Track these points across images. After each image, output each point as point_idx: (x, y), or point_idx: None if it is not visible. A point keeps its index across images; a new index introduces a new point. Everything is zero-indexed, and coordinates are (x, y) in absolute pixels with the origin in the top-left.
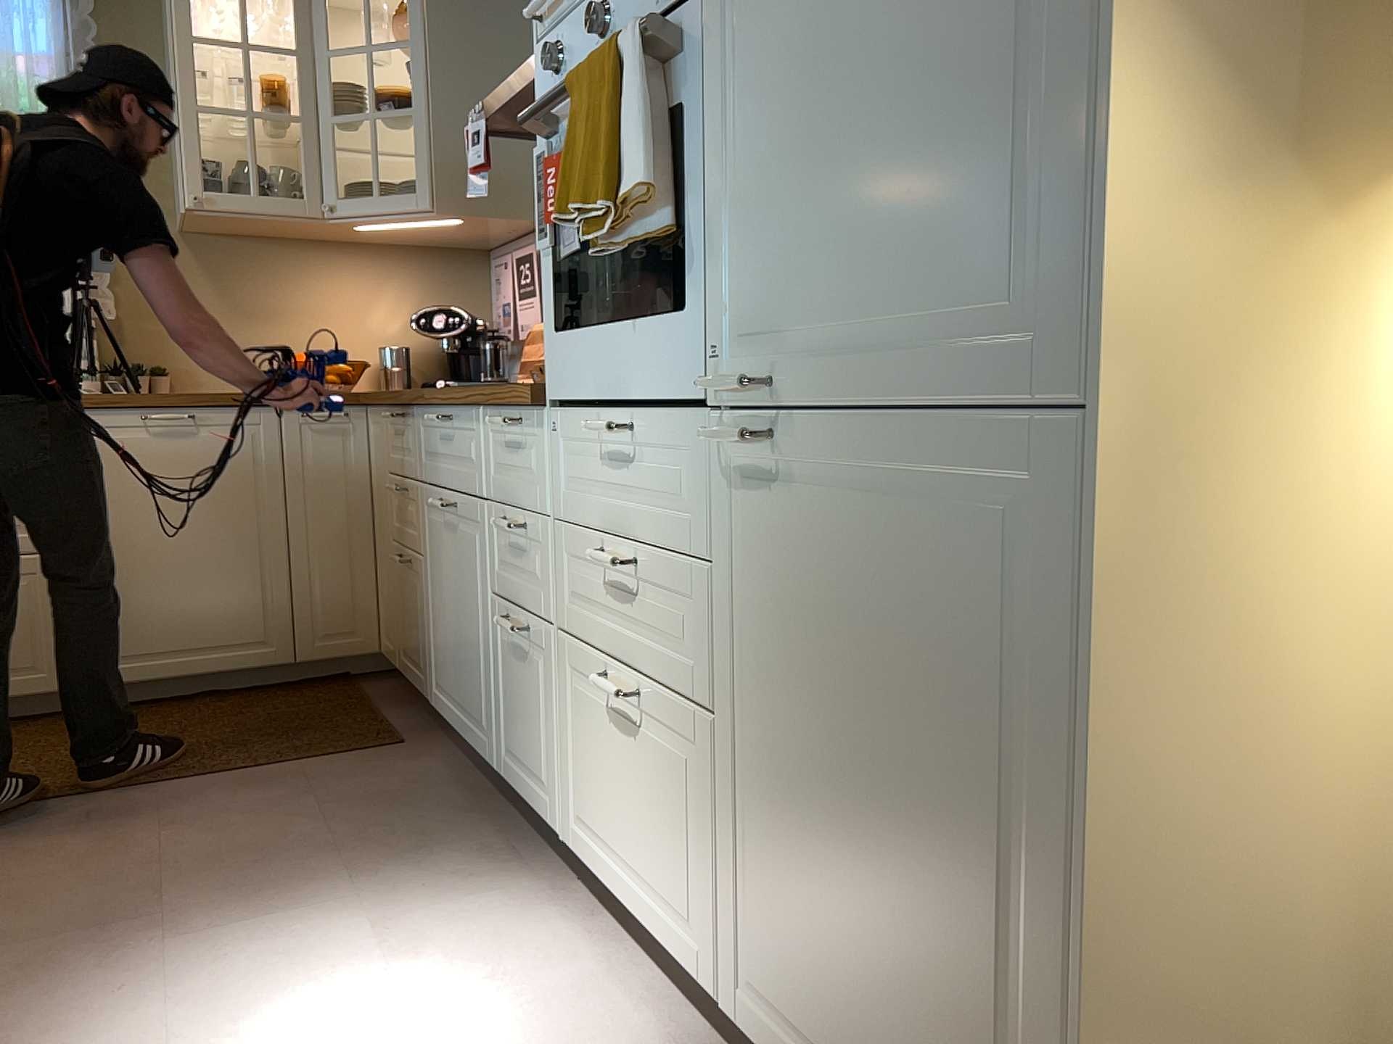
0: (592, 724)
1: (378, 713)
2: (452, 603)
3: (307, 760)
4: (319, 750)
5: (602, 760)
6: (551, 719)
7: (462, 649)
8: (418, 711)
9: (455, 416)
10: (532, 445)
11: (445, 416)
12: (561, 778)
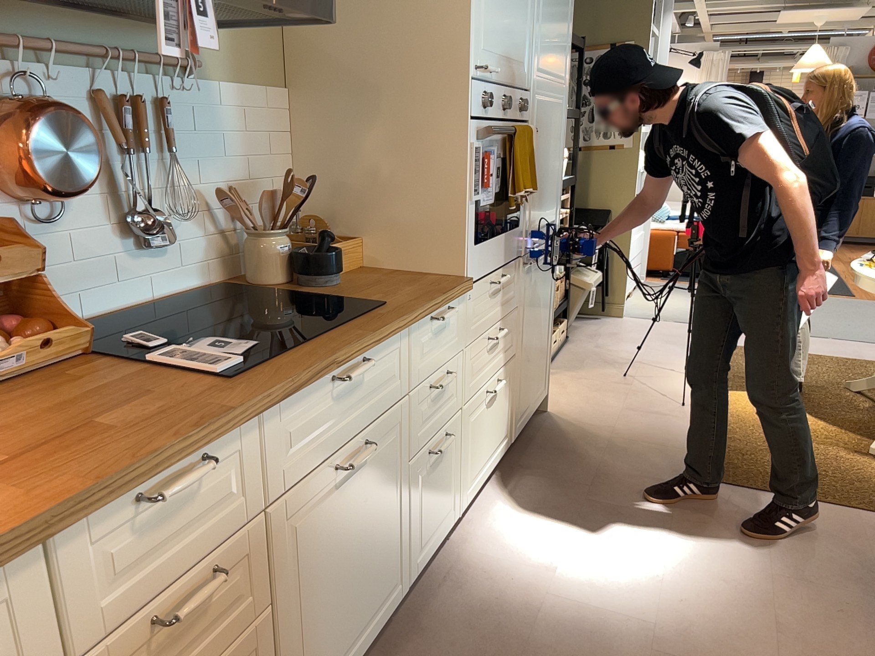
0: (478, 422)
1: None
2: (352, 548)
3: None
4: None
5: (481, 431)
6: (456, 461)
7: (366, 569)
8: None
9: (371, 354)
10: (453, 318)
11: (365, 360)
12: (459, 483)
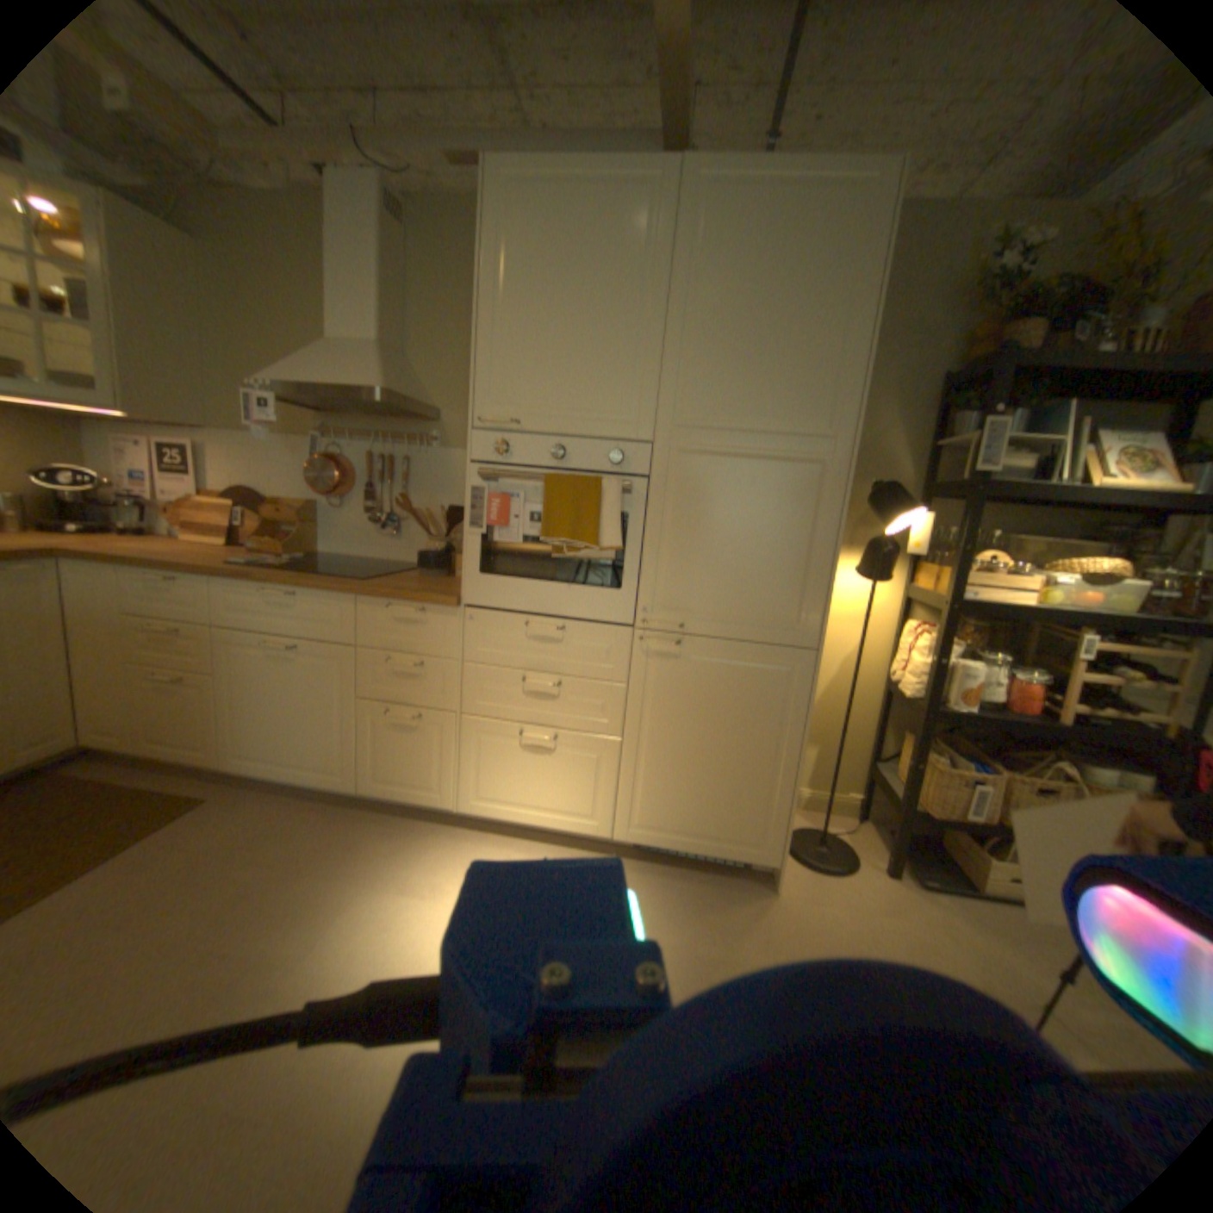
0: (496, 752)
1: (131, 791)
2: (279, 706)
3: (141, 840)
4: (136, 831)
5: (506, 766)
6: (443, 756)
7: (295, 733)
8: (163, 780)
9: (301, 595)
10: (433, 623)
11: (287, 594)
12: (451, 782)
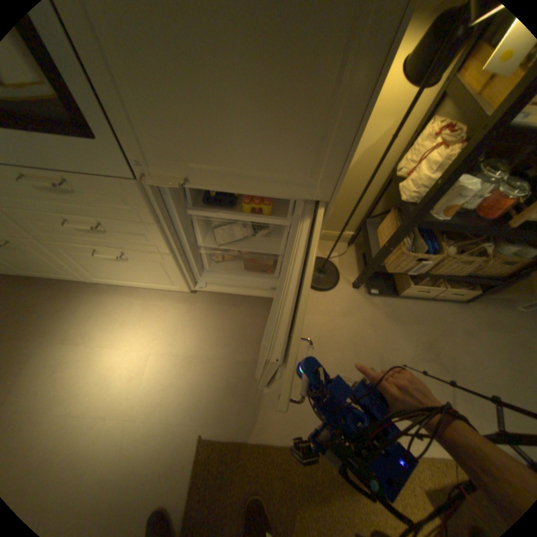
0: (87, 259)
1: None
2: None
3: None
4: None
5: (100, 266)
6: (51, 261)
7: None
8: None
9: None
10: None
11: None
12: (71, 271)
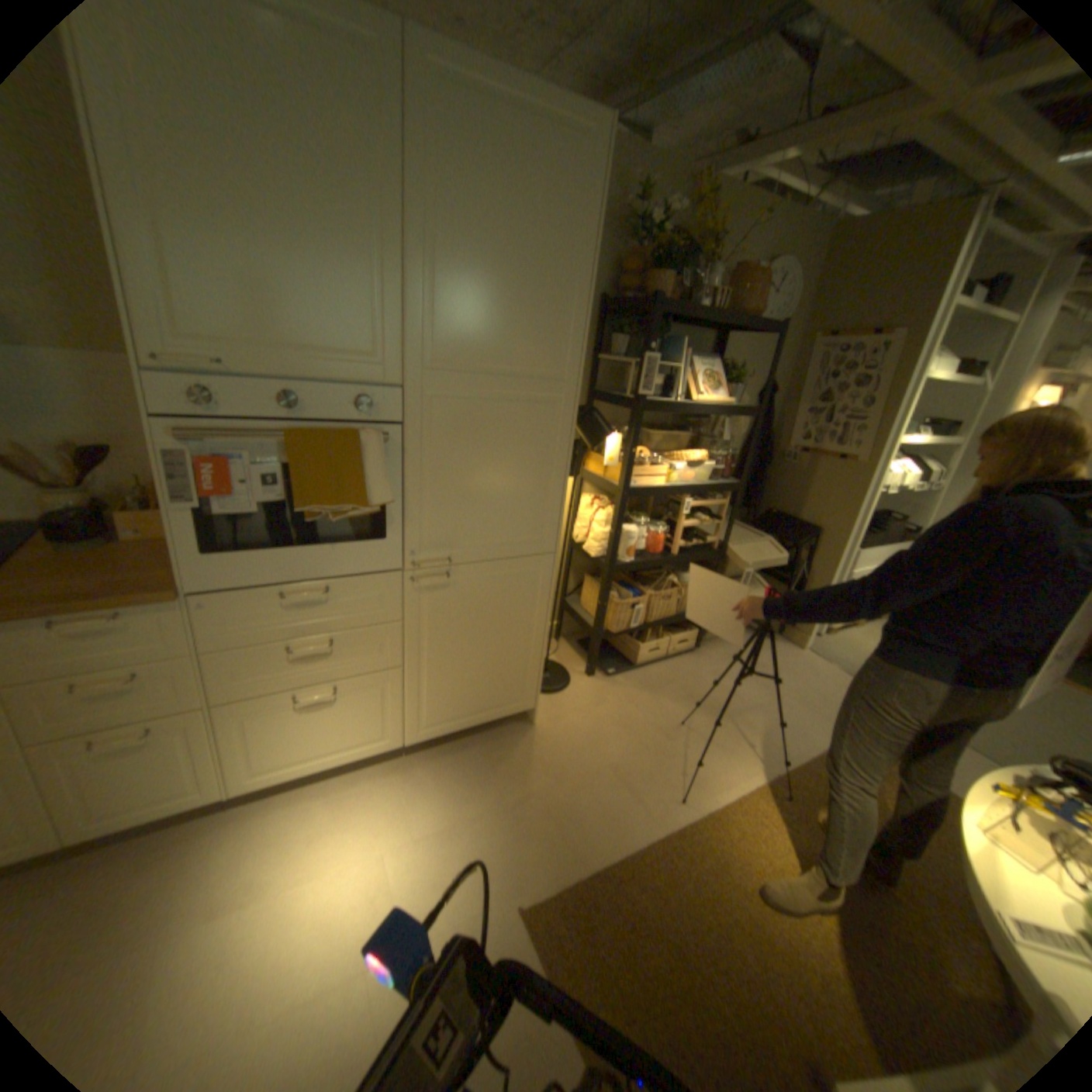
0: (268, 724)
1: None
2: None
3: None
4: None
5: (282, 733)
6: (196, 754)
7: None
8: None
9: None
10: (141, 624)
11: None
12: (214, 773)
